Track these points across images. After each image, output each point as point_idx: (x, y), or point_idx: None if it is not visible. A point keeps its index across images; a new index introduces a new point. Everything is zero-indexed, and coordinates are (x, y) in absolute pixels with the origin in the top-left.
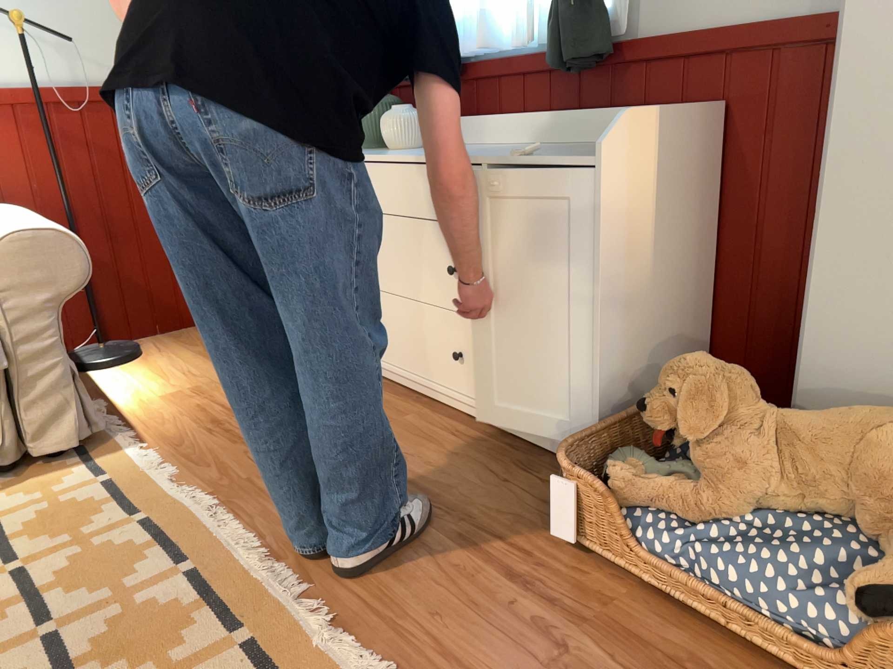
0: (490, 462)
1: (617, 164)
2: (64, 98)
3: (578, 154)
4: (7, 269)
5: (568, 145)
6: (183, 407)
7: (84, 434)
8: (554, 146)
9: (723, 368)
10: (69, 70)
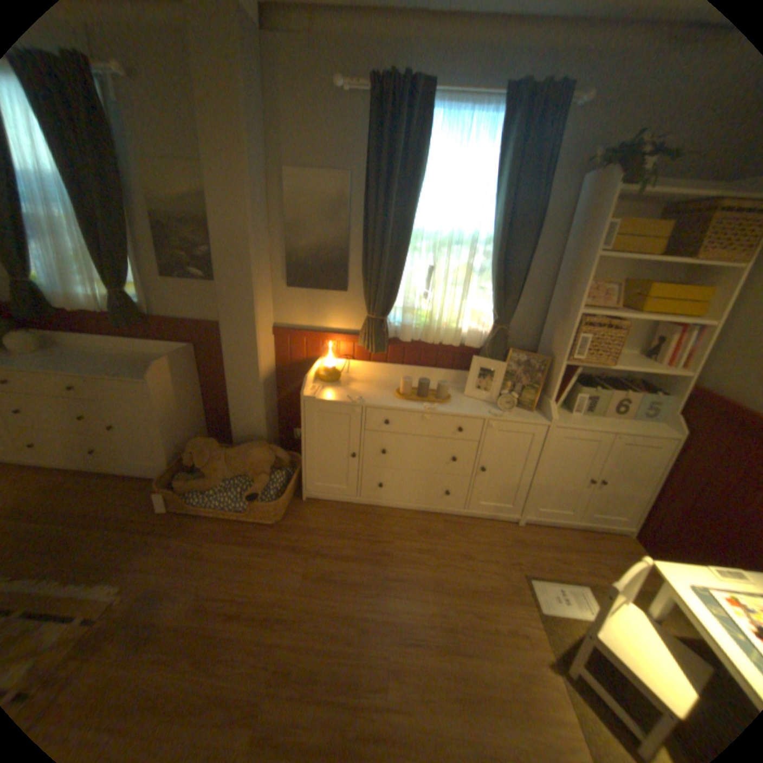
0: (120, 493)
1: (154, 381)
2: None
3: (137, 377)
4: None
5: (130, 355)
6: None
7: None
8: (122, 354)
9: (206, 442)
10: None
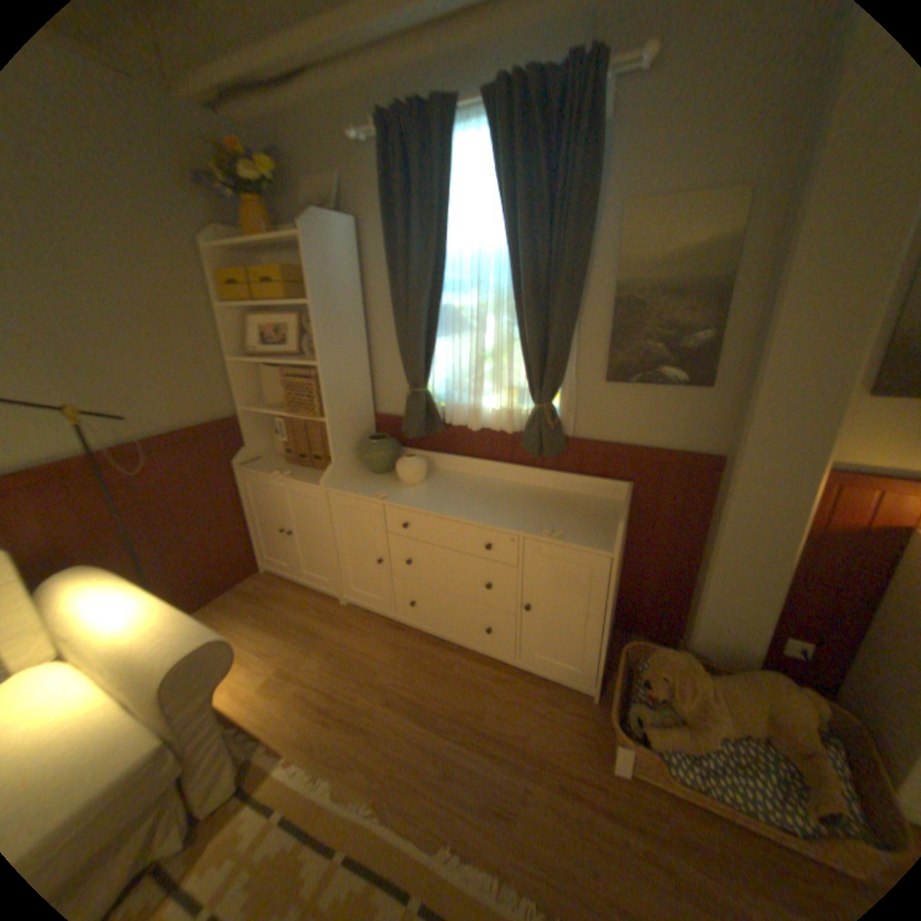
0: (531, 705)
1: (620, 552)
2: (106, 456)
3: (591, 542)
4: (170, 697)
5: (535, 491)
6: (282, 700)
7: (235, 778)
8: (525, 489)
9: (687, 663)
10: (107, 431)
